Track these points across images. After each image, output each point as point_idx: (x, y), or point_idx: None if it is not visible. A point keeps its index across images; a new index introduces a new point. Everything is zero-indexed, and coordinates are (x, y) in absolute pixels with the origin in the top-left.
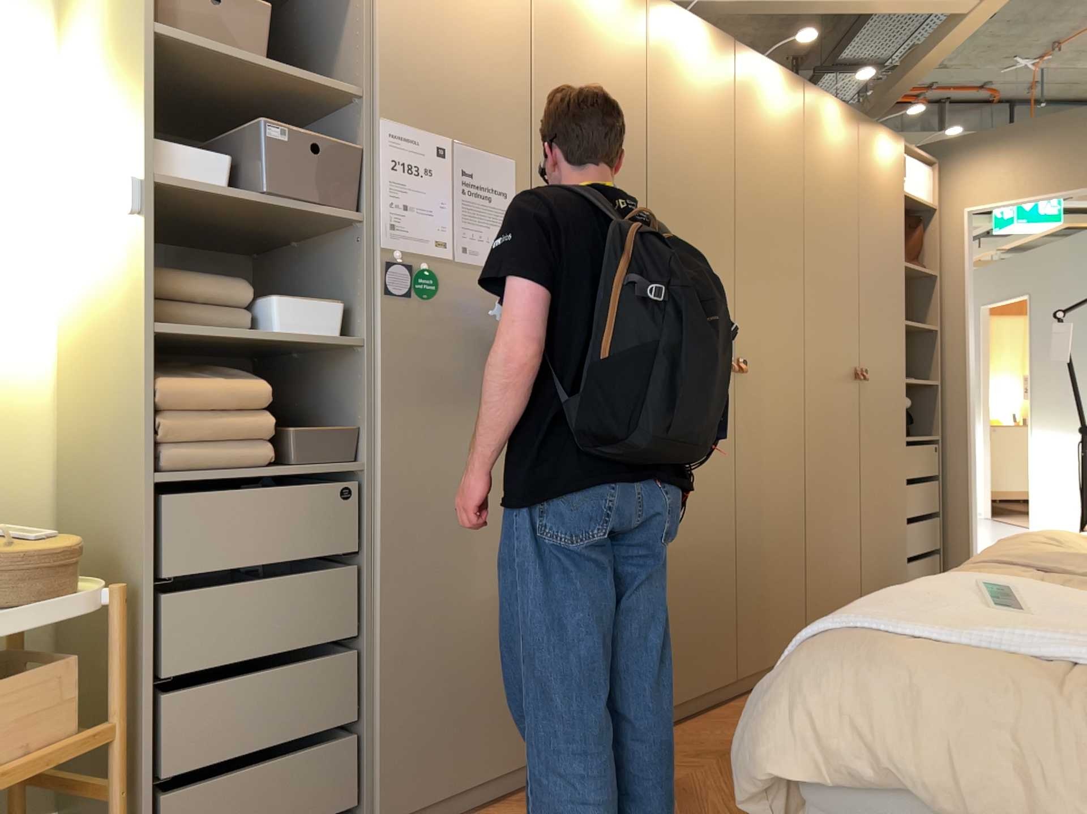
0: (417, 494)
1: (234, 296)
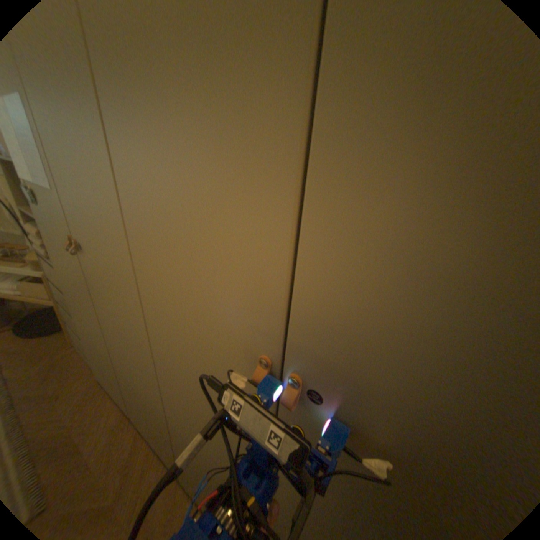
0: (67, 293)
1: None
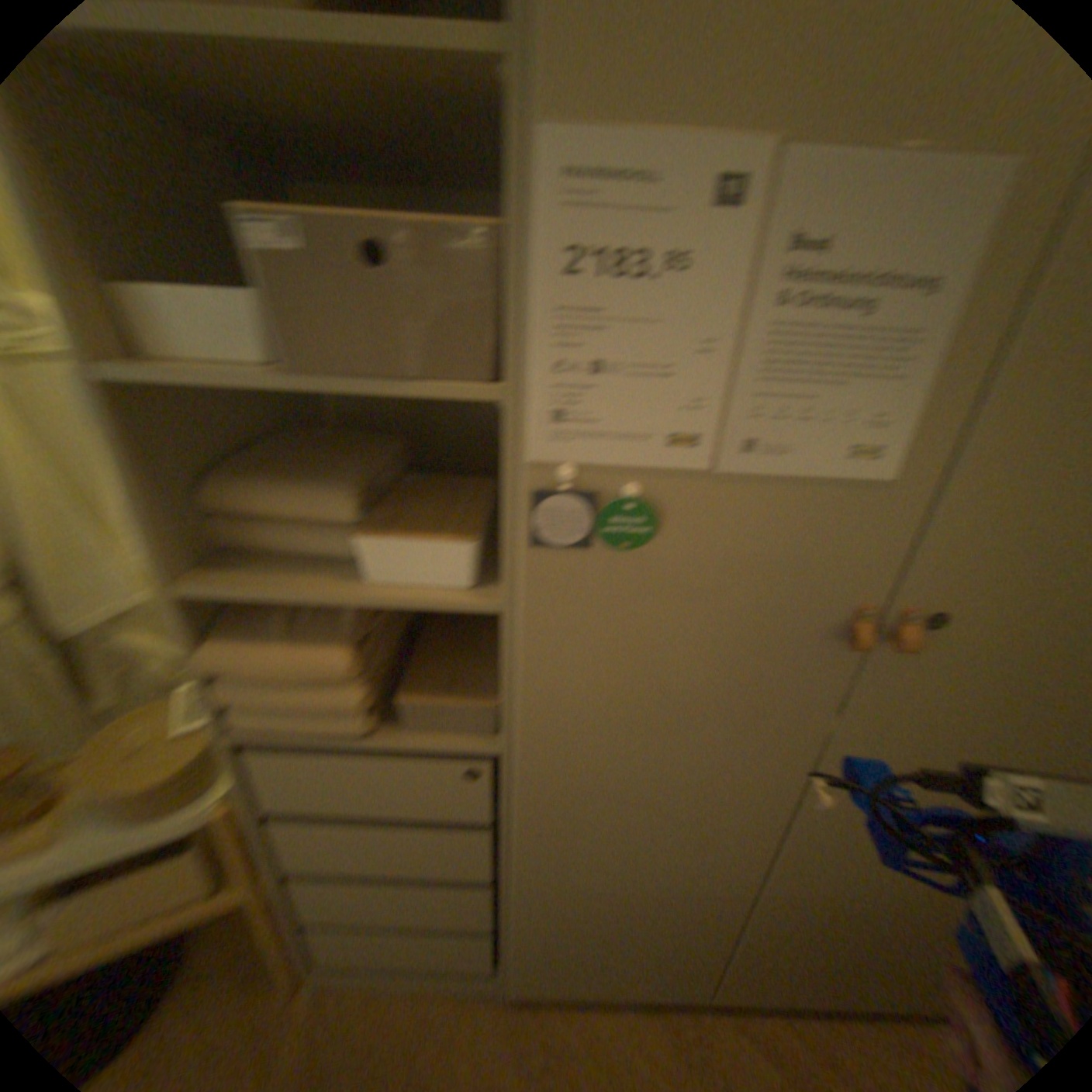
0: (581, 797)
1: (346, 509)
